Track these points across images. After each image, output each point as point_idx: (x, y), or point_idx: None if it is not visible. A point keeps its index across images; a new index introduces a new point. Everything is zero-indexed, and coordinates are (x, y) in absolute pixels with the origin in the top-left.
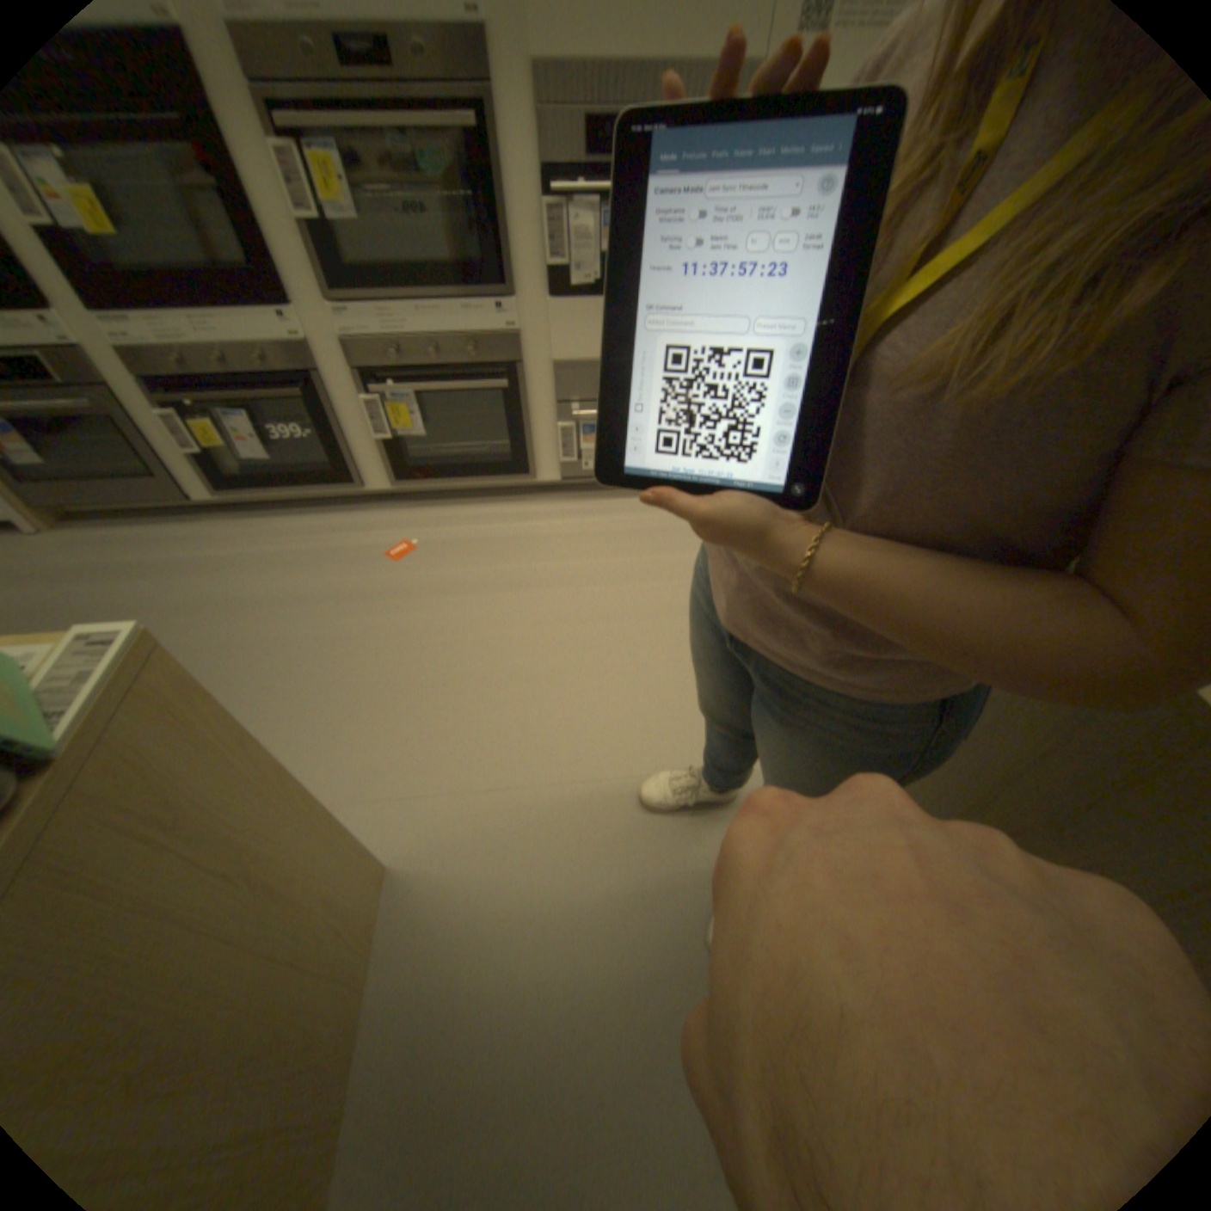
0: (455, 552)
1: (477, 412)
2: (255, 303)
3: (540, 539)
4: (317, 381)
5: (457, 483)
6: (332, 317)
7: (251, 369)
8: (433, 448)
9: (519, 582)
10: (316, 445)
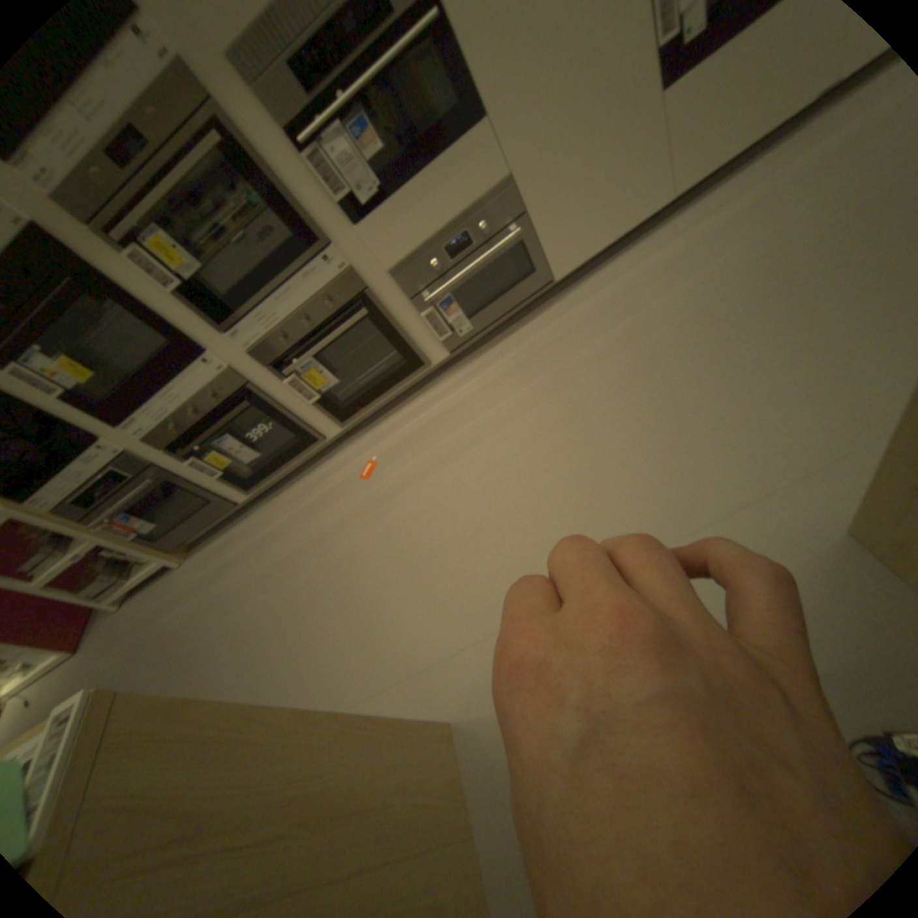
0: (404, 452)
1: (366, 343)
2: (190, 364)
3: (458, 408)
4: (256, 389)
5: (384, 400)
6: (236, 342)
7: (216, 406)
8: (354, 387)
9: (456, 450)
10: (288, 428)
